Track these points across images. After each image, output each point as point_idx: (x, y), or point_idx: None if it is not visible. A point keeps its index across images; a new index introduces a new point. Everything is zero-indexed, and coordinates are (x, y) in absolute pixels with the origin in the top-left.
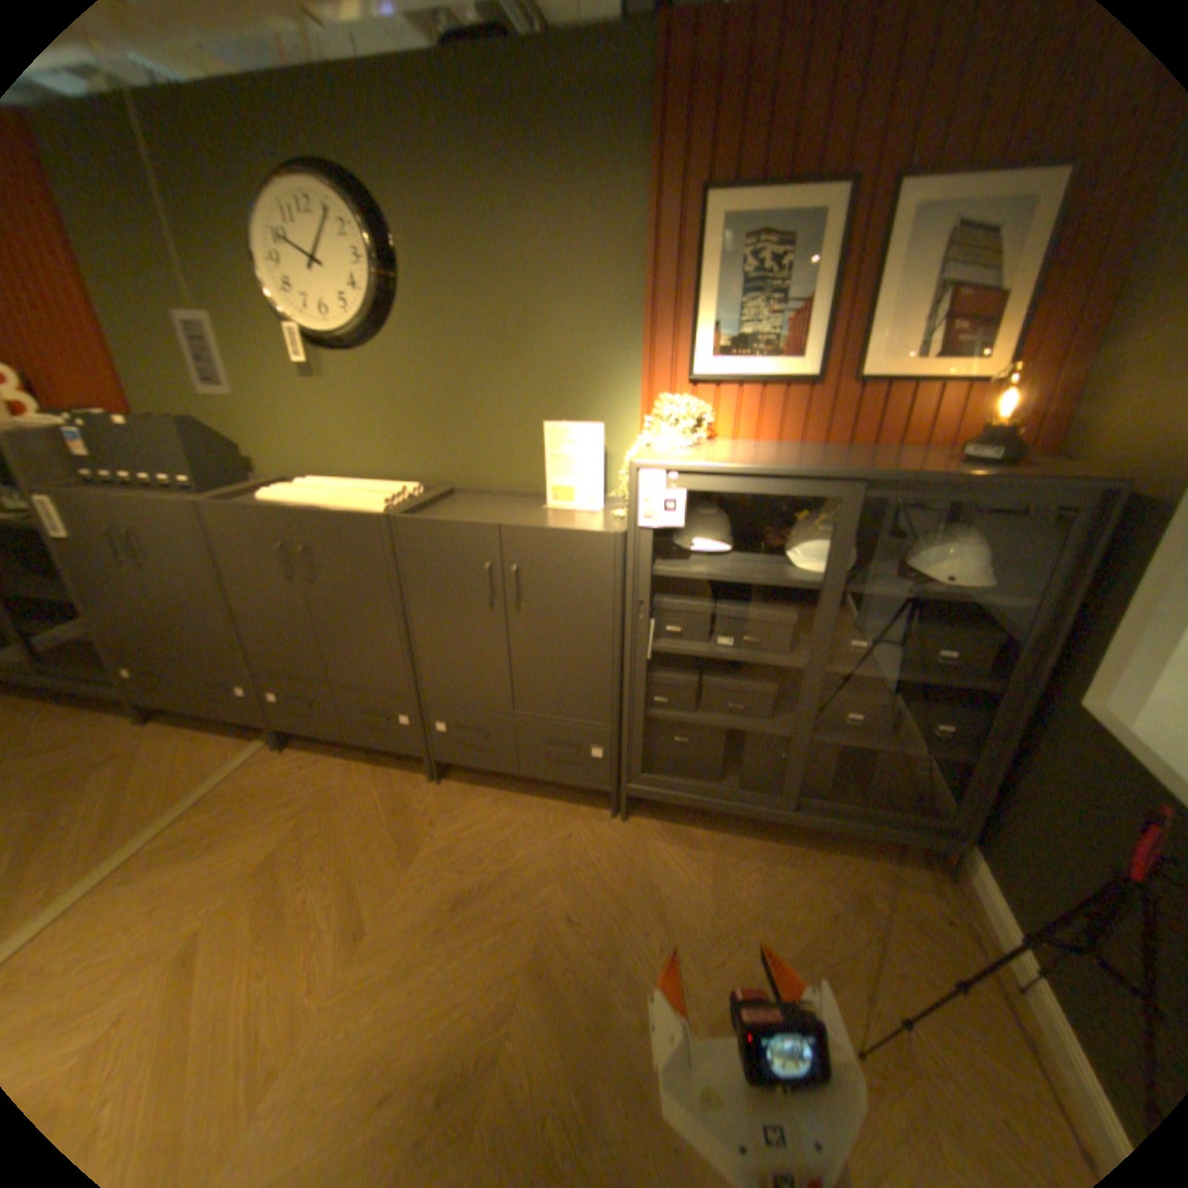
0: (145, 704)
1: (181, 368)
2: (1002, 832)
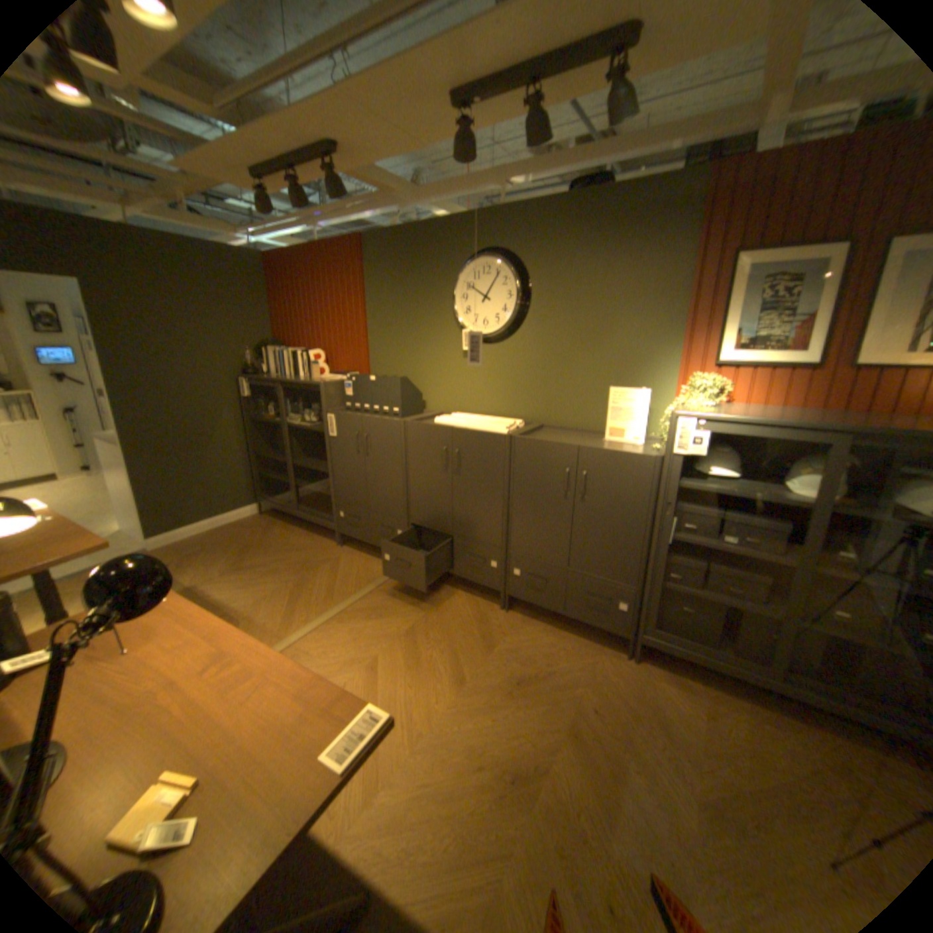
0: (347, 533)
1: (402, 352)
2: None
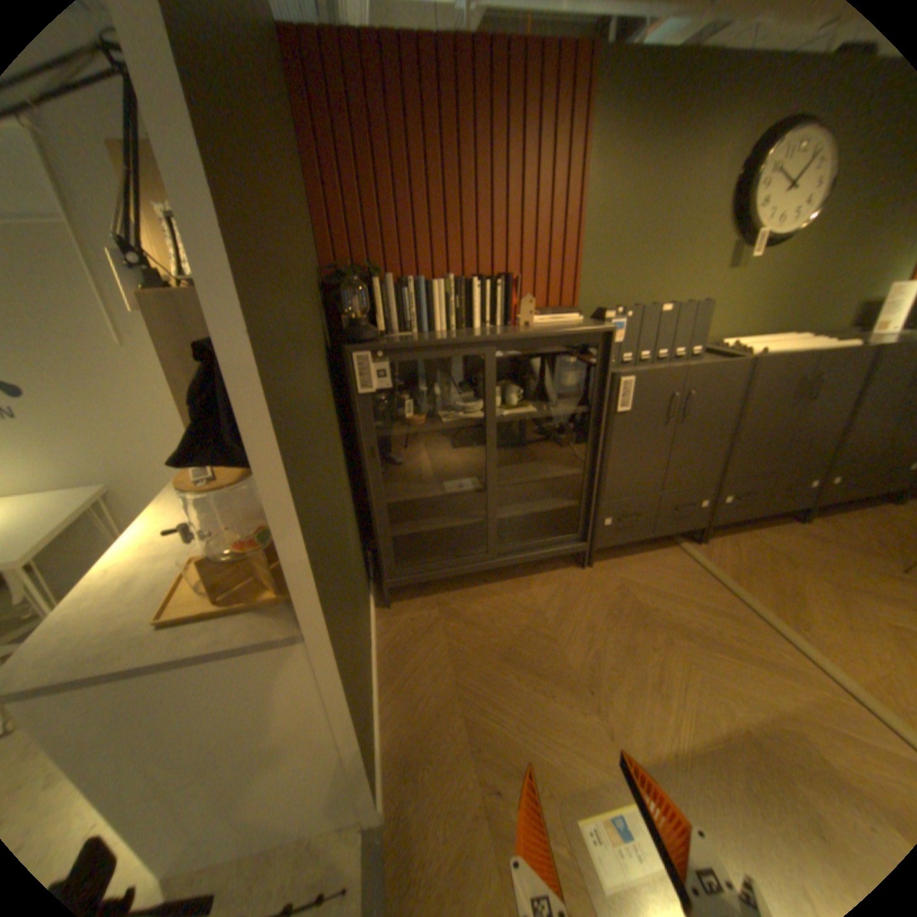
0: (612, 543)
1: (641, 267)
2: None
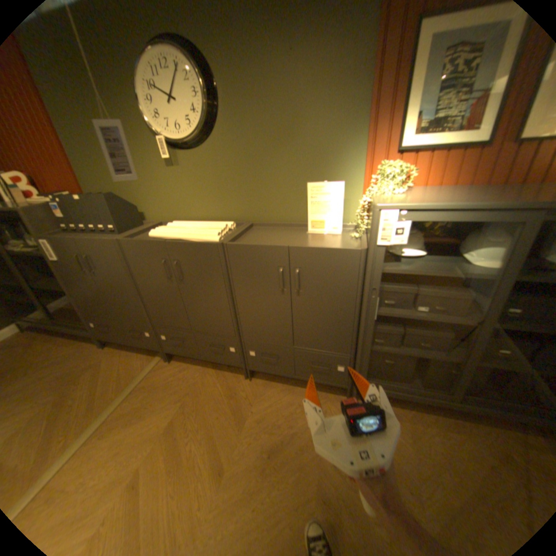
0: (102, 339)
1: (105, 166)
2: None
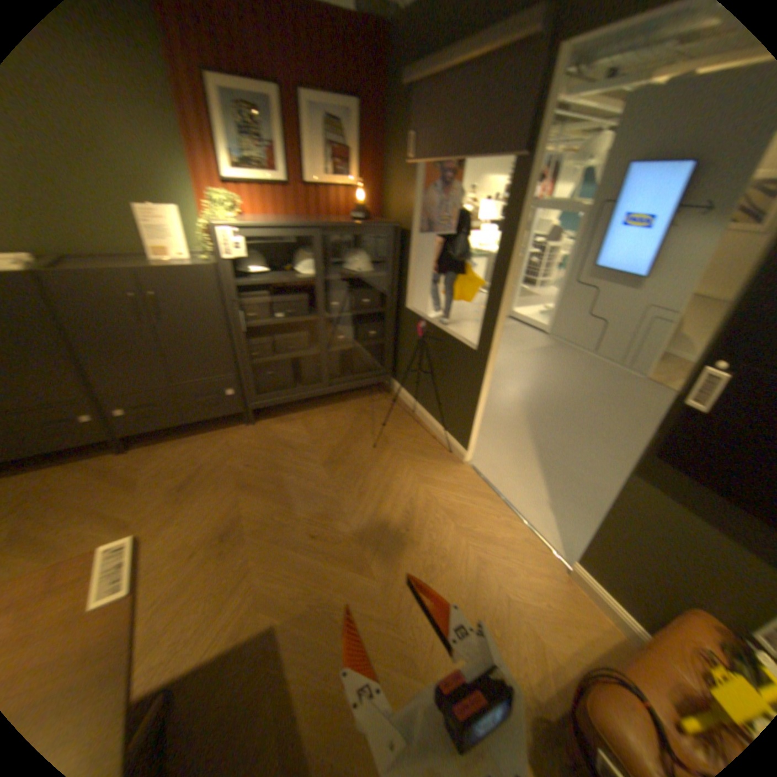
0: None
1: None
2: (399, 367)
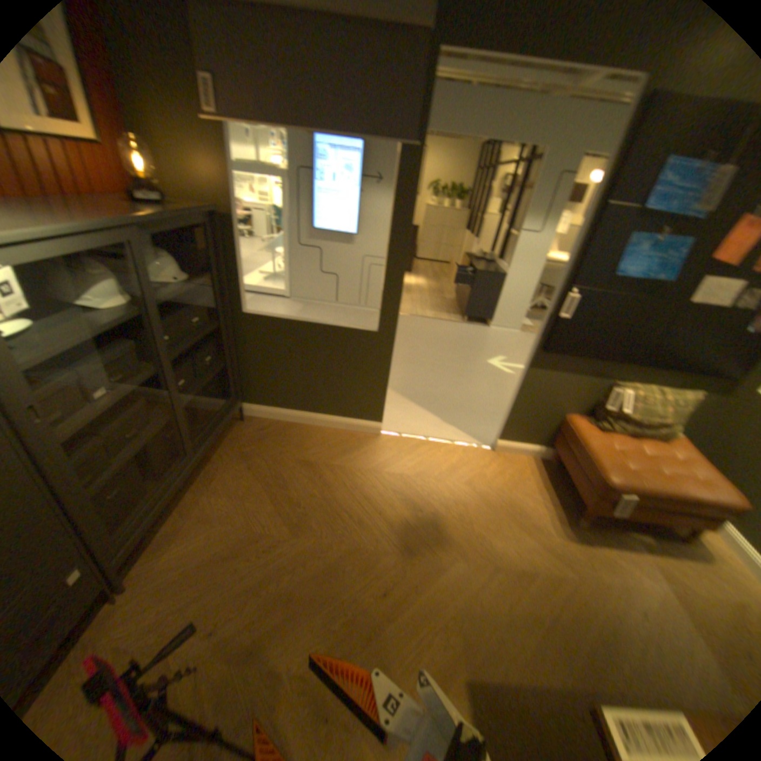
0: None
1: None
2: (241, 384)
